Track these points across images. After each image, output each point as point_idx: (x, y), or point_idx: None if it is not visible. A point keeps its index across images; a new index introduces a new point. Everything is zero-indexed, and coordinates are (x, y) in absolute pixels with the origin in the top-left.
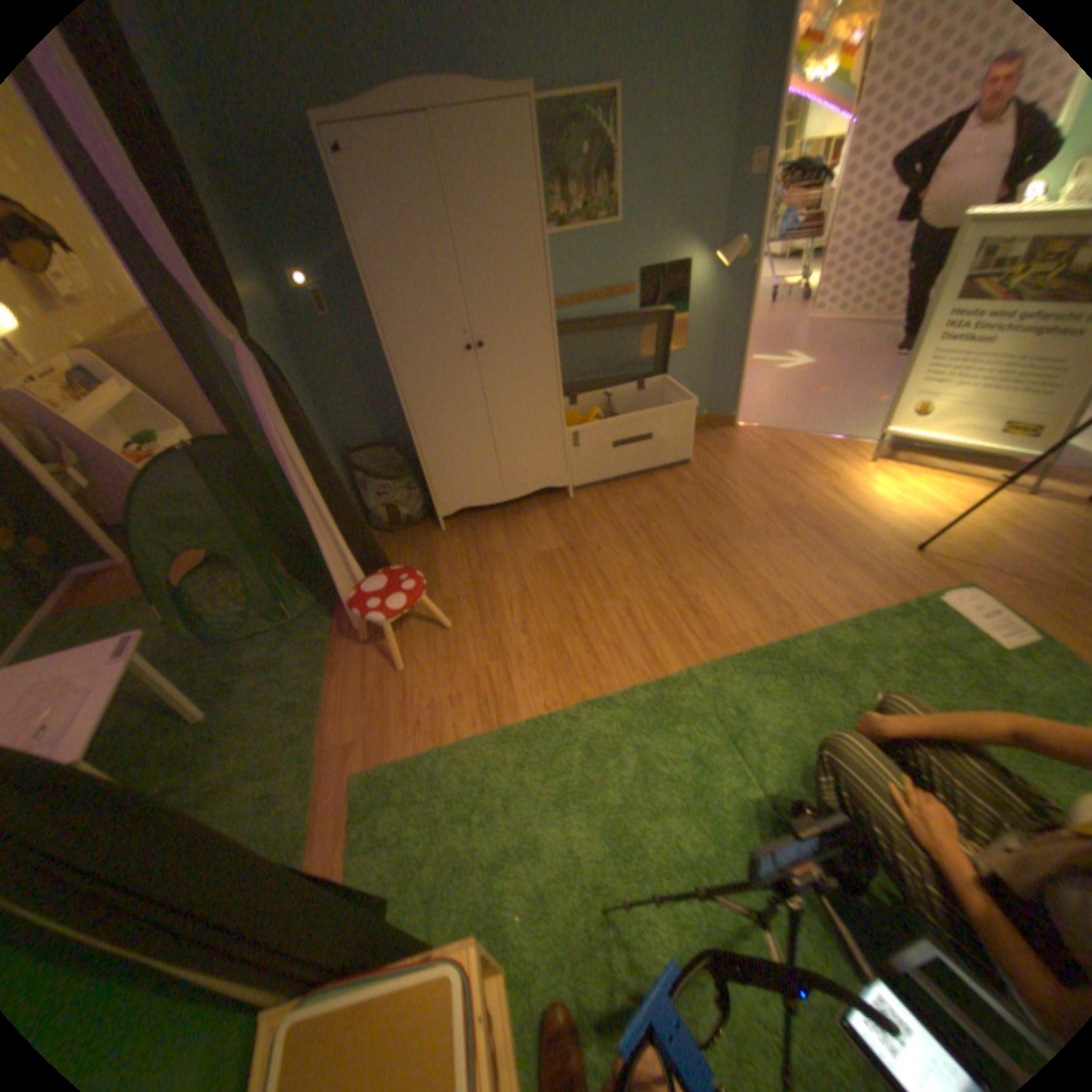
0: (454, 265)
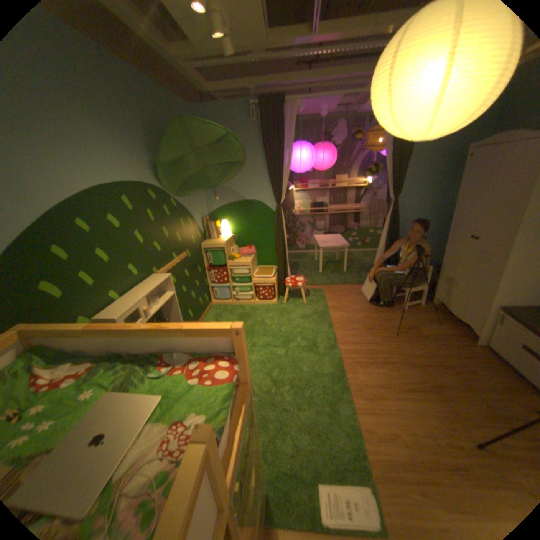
0: (485, 203)
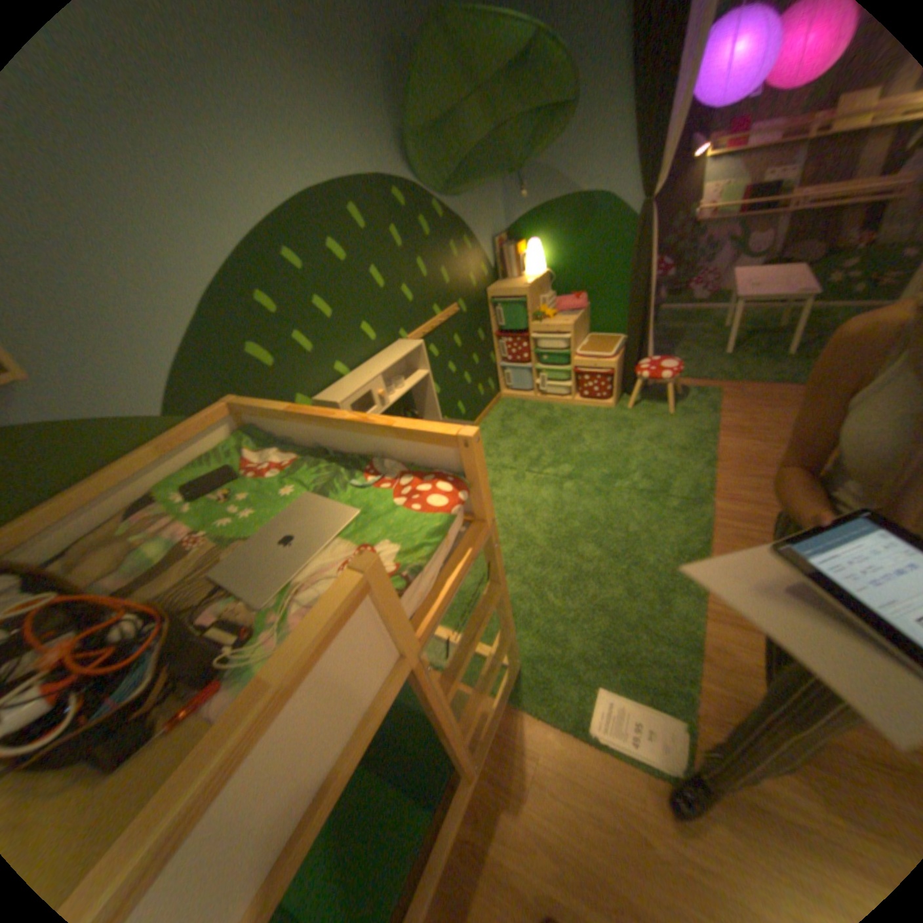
0: None
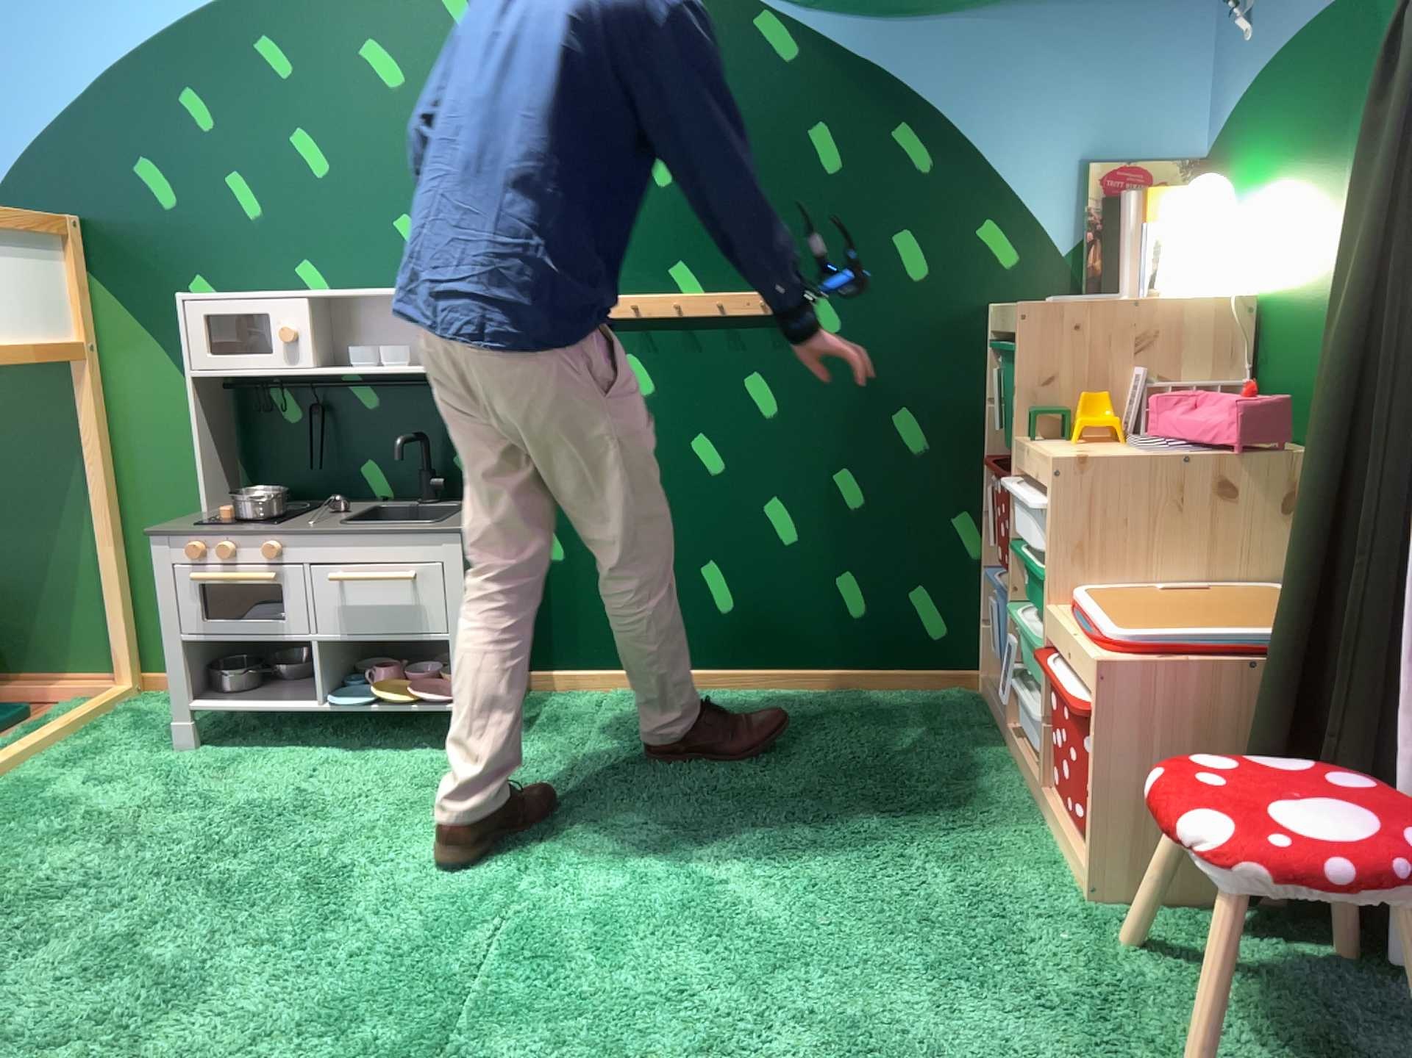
0: None
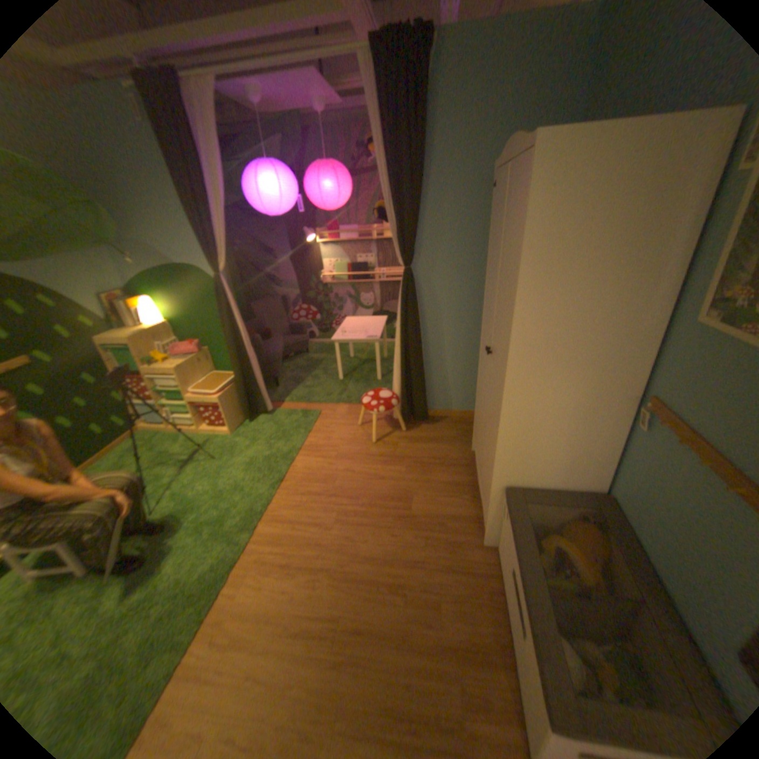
0: (497, 285)
